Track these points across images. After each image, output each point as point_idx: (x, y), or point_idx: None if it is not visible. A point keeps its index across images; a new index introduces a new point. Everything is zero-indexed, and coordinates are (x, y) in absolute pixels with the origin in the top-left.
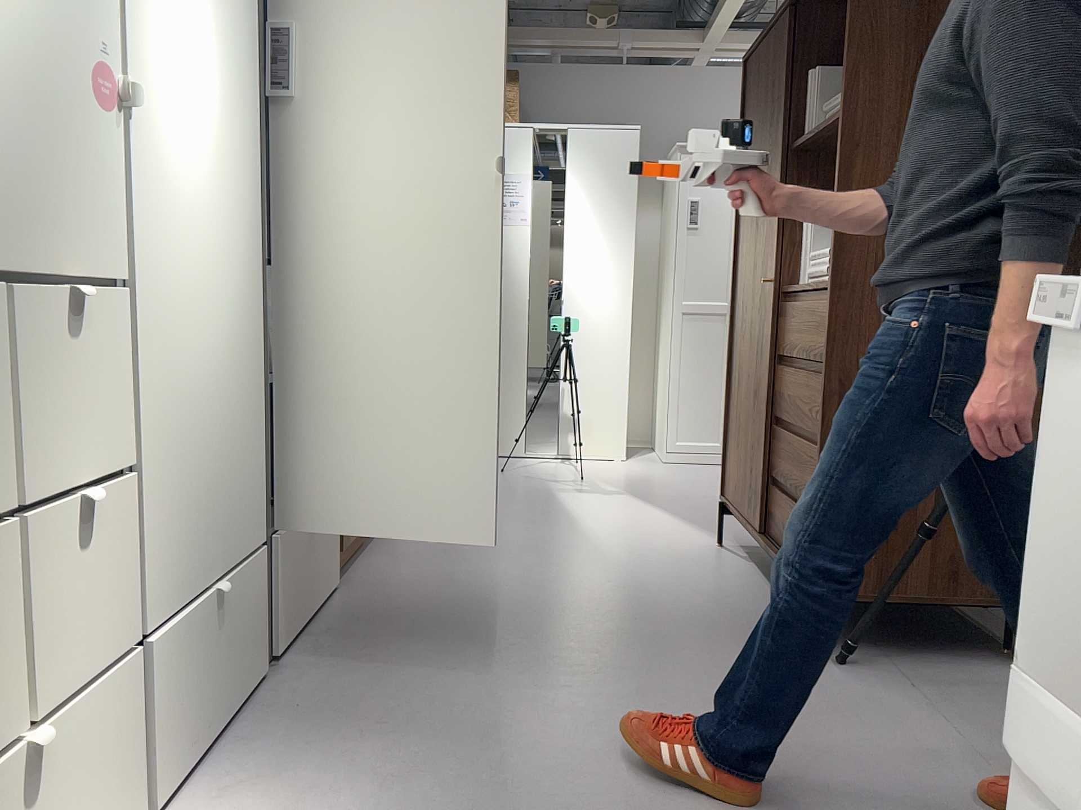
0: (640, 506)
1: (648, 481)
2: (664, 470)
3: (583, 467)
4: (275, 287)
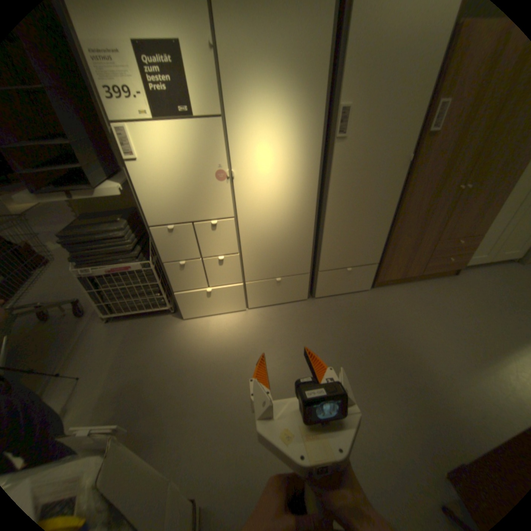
0: None
1: None
2: None
3: None
4: (329, 205)
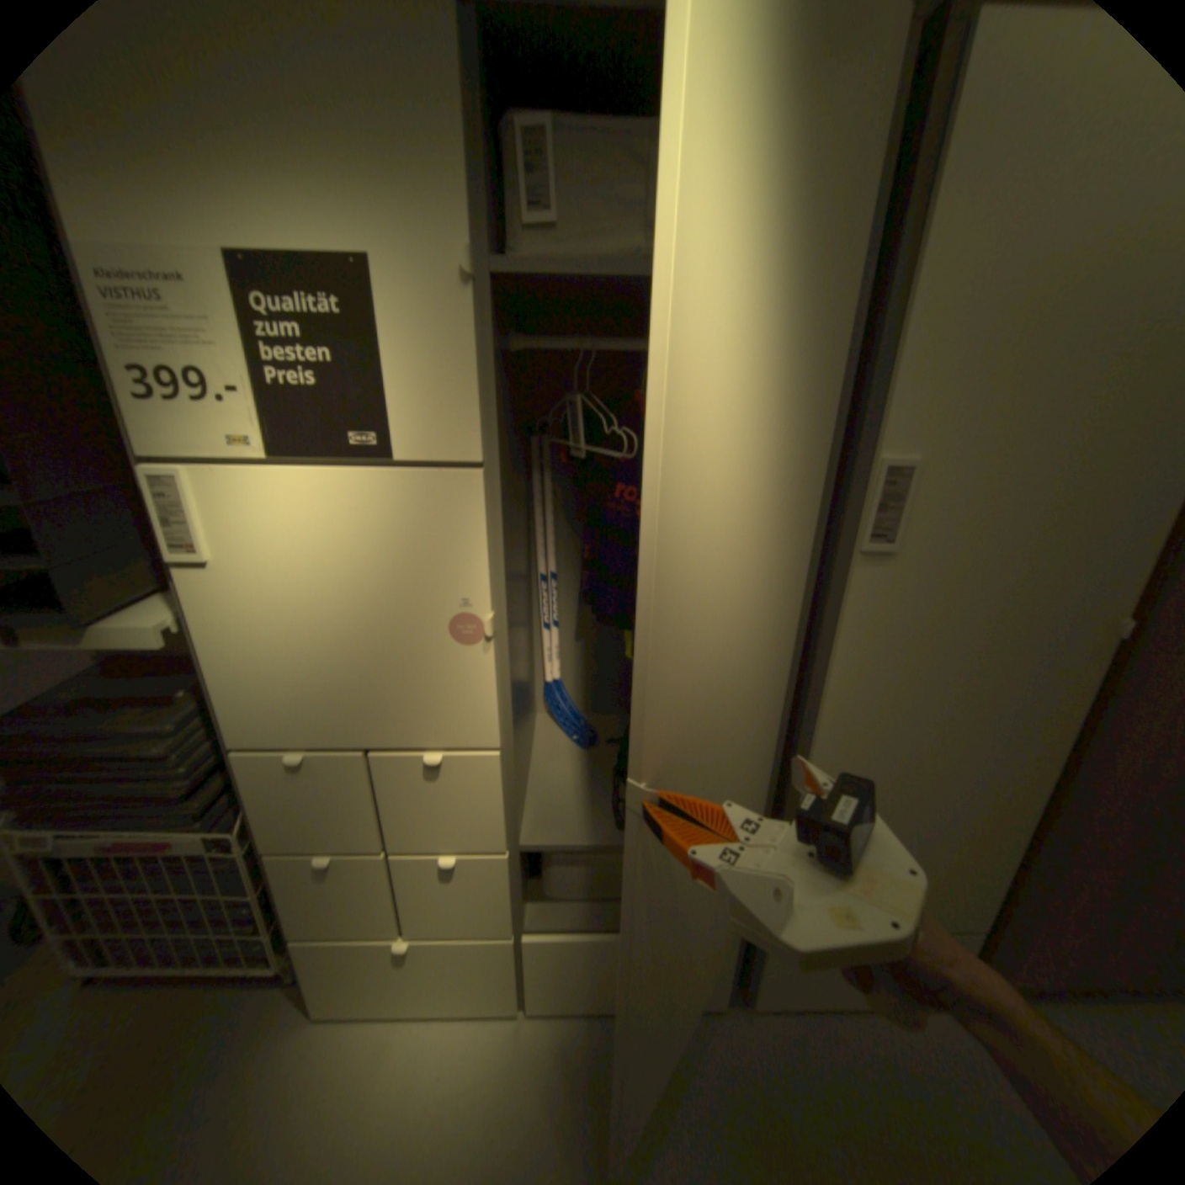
0: None
1: None
2: None
3: None
4: (823, 745)
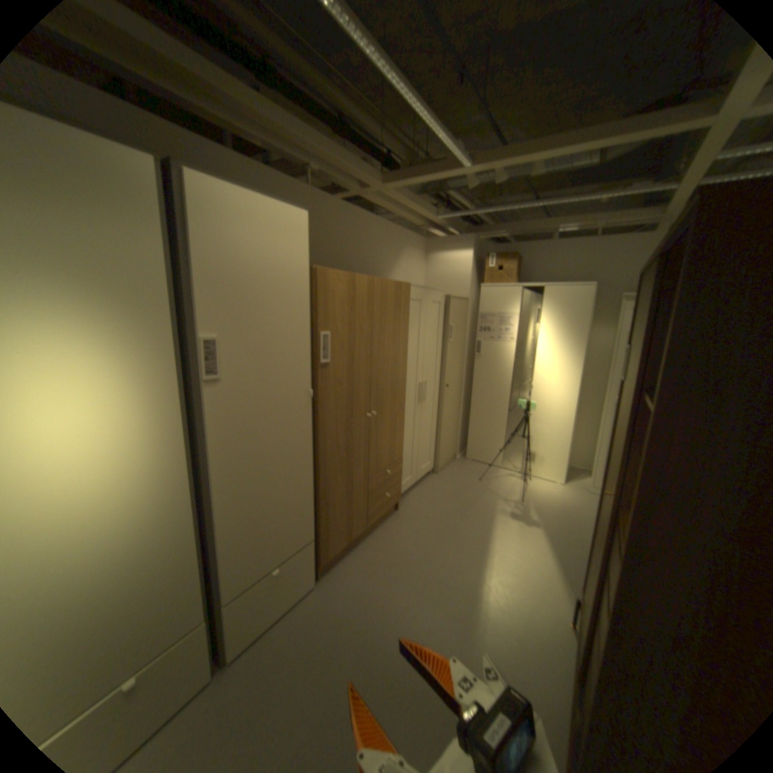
0: (542, 547)
1: (566, 514)
2: (584, 504)
3: (531, 487)
4: (215, 484)
